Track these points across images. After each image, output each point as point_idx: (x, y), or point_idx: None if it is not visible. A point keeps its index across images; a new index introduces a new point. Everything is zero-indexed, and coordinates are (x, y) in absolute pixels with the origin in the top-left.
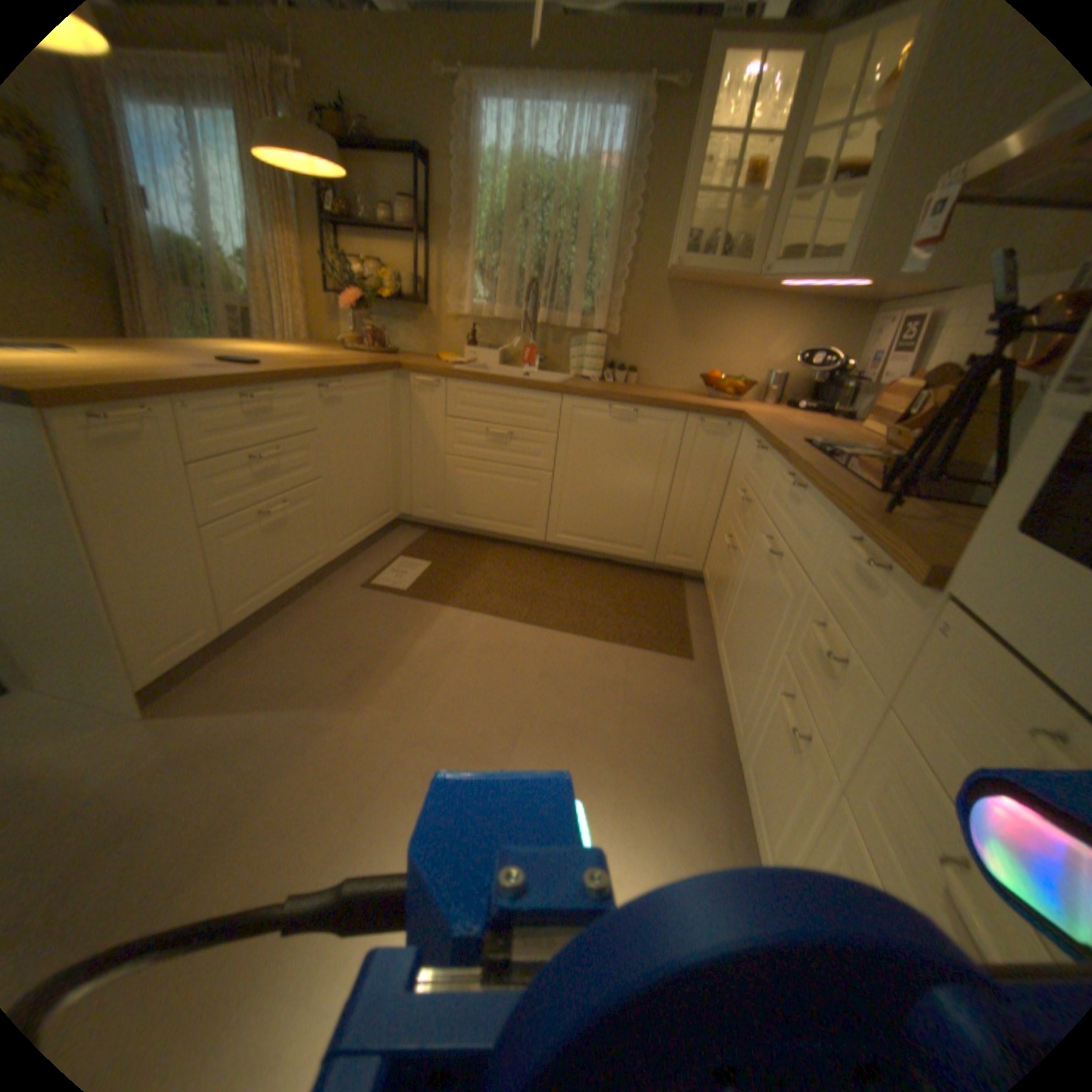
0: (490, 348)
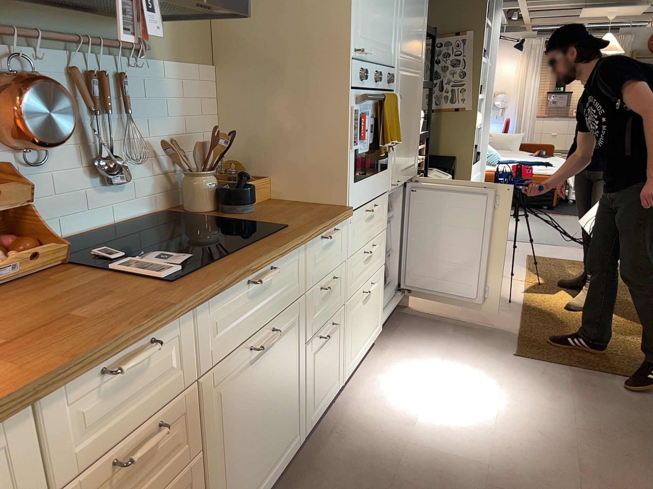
0: None
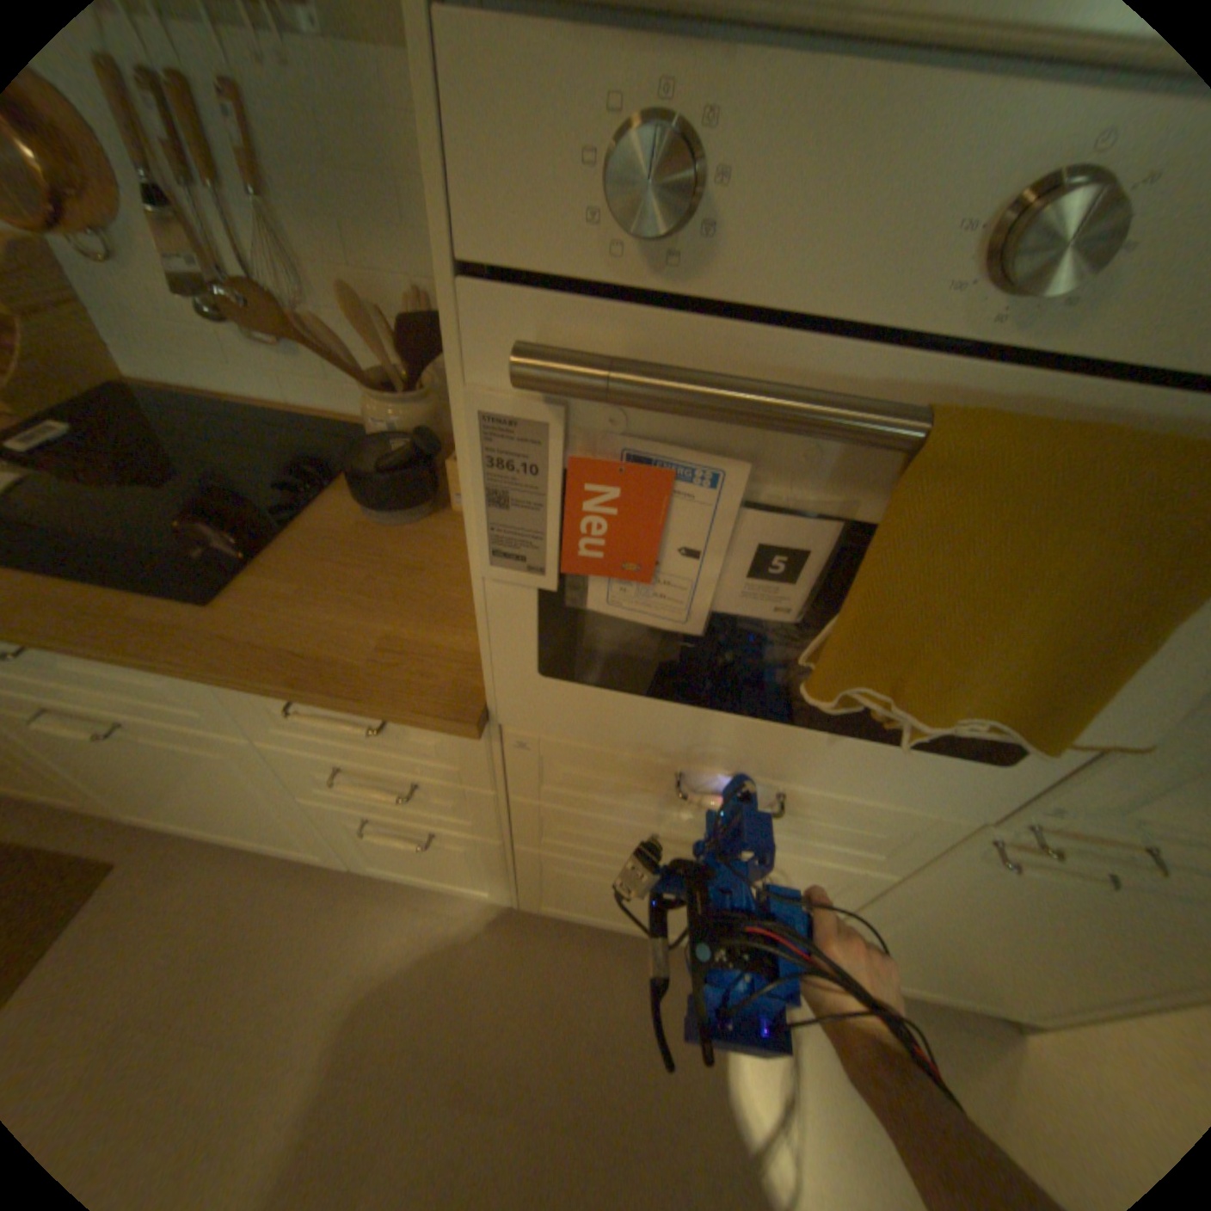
0: None
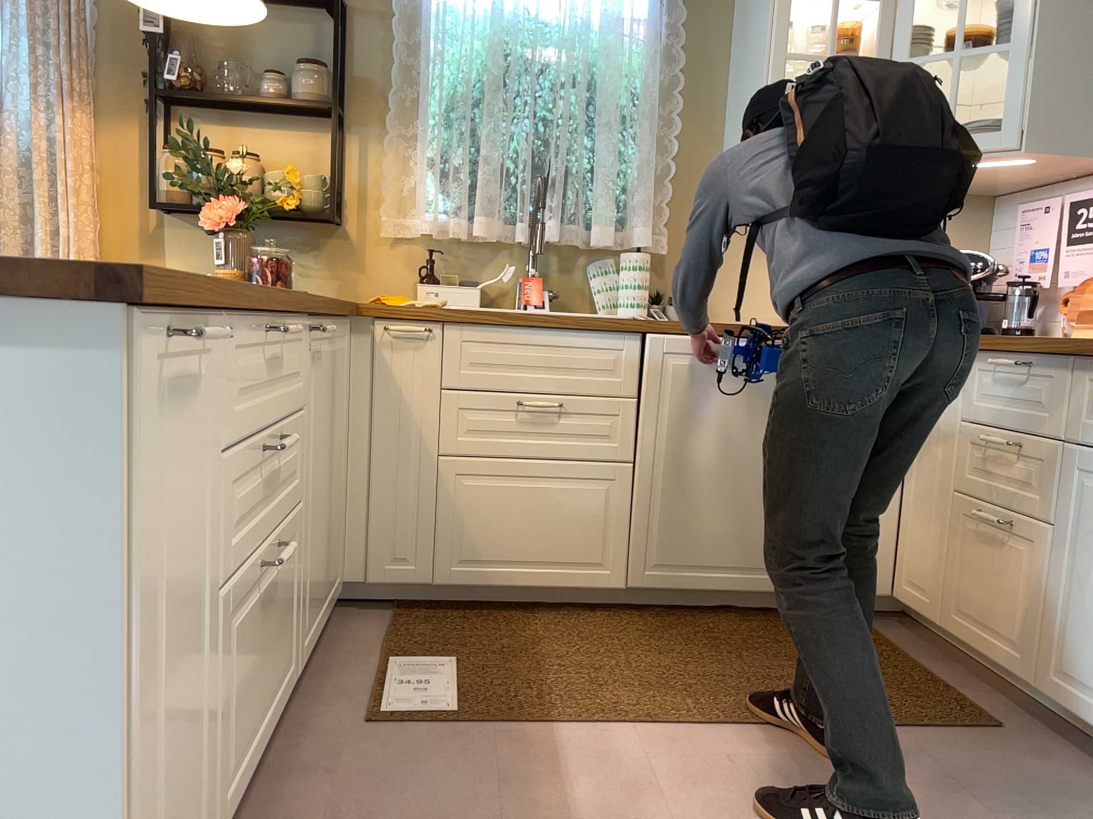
0: (462, 282)
